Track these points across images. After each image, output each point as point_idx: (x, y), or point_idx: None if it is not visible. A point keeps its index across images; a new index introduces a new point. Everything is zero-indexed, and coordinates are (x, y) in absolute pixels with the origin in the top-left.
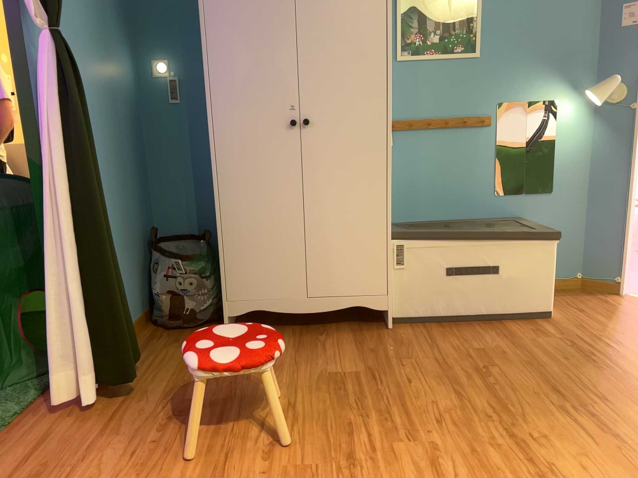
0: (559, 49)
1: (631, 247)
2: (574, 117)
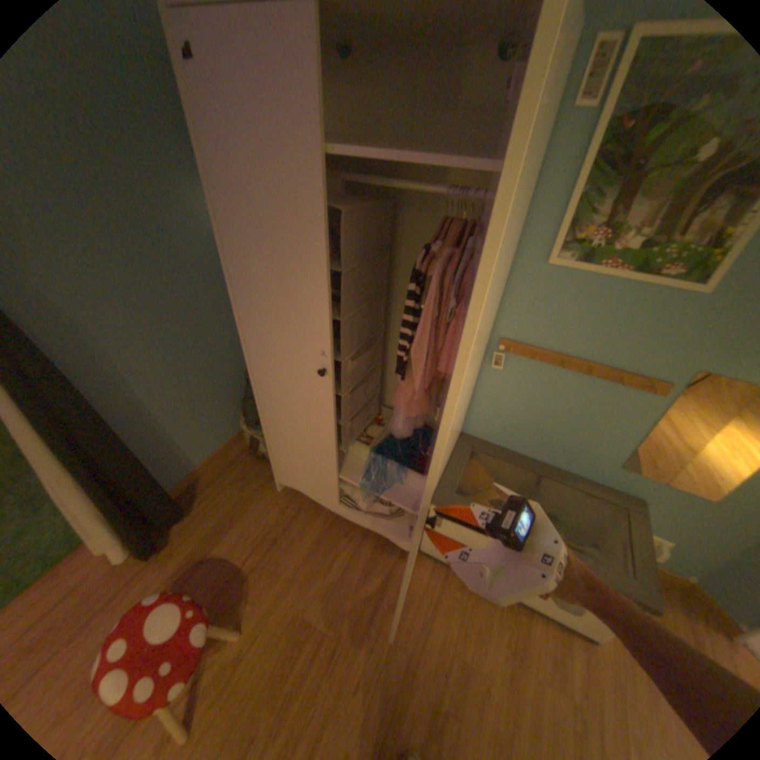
0: None
1: None
2: None
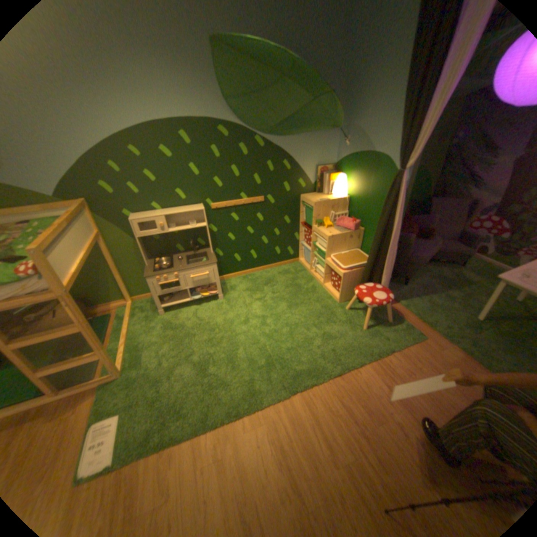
0: None
1: None
2: None
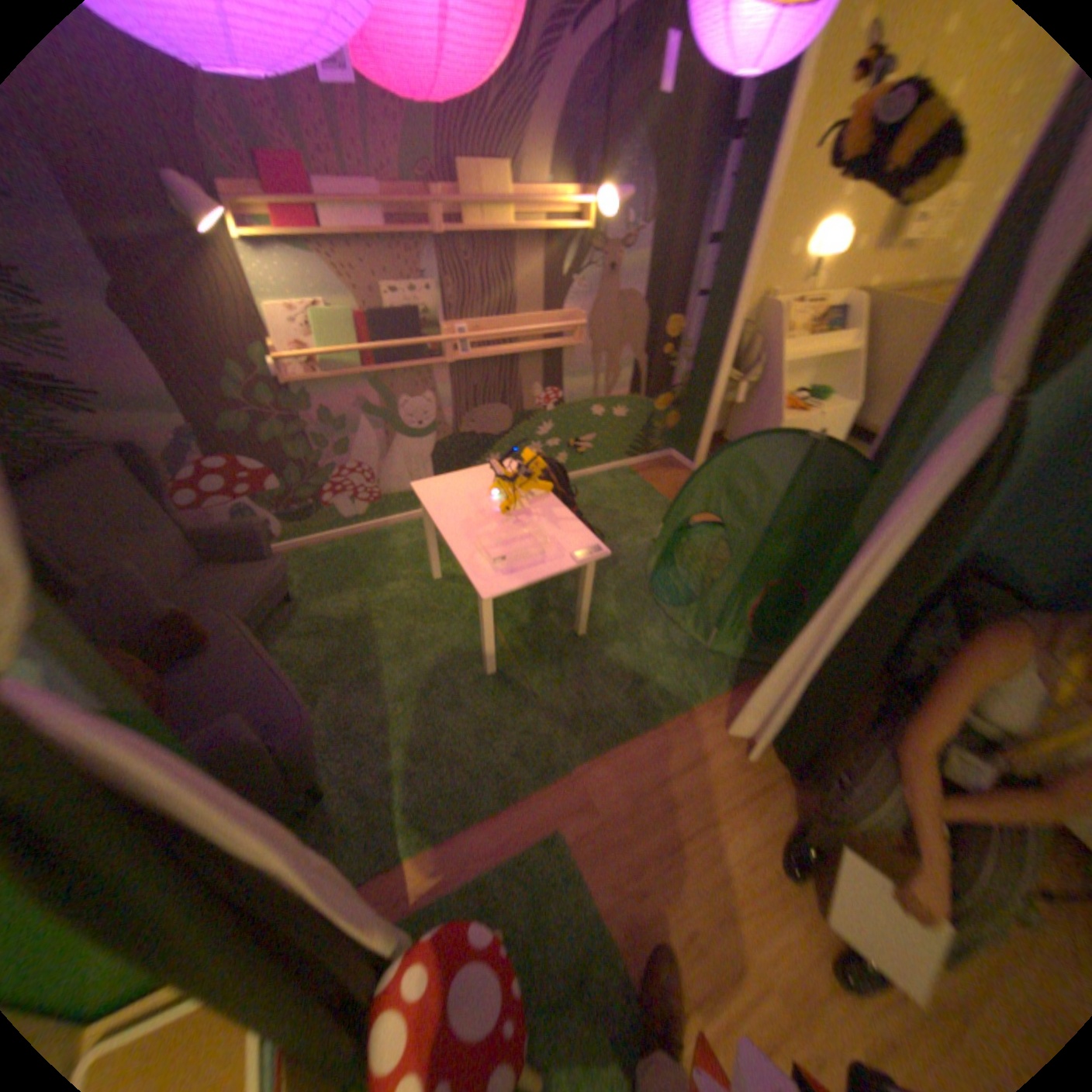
0: None
1: None
2: None
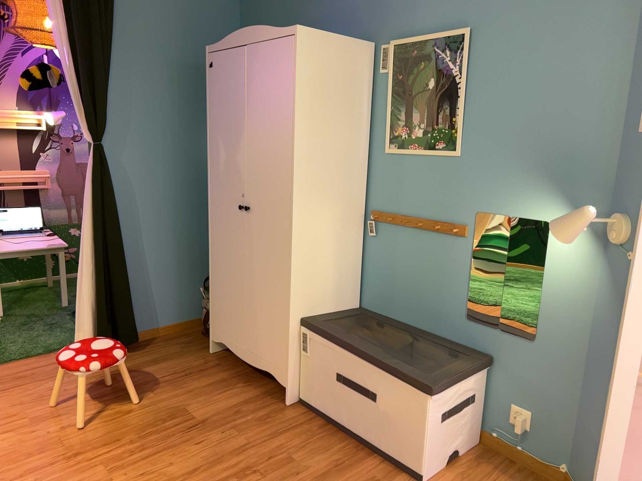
0: (557, 155)
1: (619, 463)
2: (573, 249)
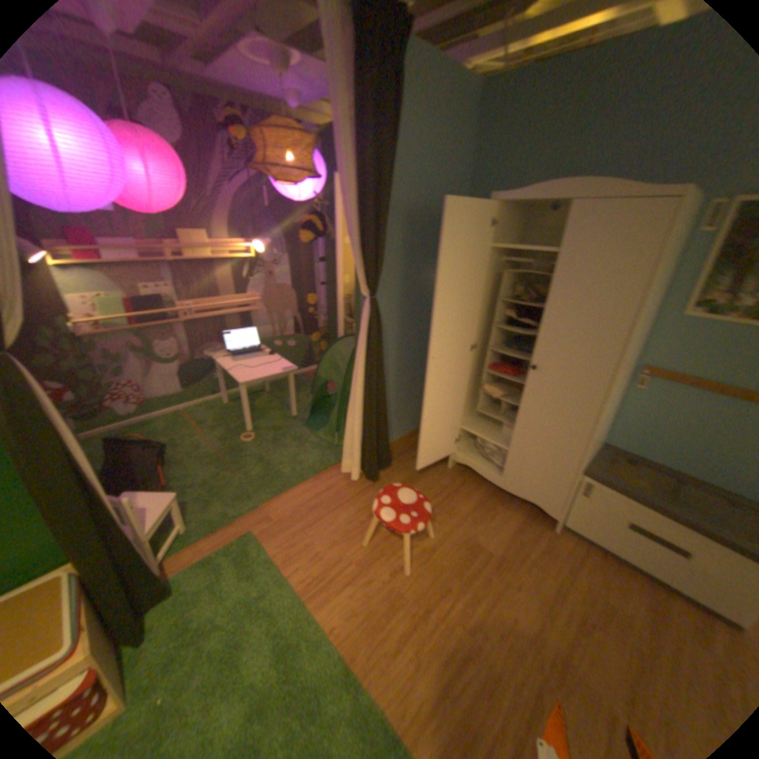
0: None
1: None
2: None
